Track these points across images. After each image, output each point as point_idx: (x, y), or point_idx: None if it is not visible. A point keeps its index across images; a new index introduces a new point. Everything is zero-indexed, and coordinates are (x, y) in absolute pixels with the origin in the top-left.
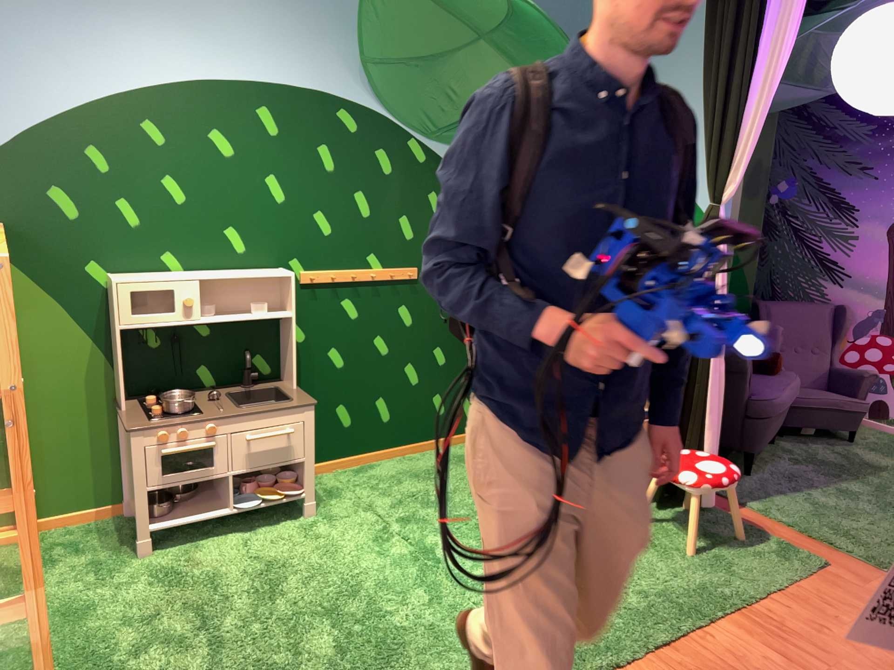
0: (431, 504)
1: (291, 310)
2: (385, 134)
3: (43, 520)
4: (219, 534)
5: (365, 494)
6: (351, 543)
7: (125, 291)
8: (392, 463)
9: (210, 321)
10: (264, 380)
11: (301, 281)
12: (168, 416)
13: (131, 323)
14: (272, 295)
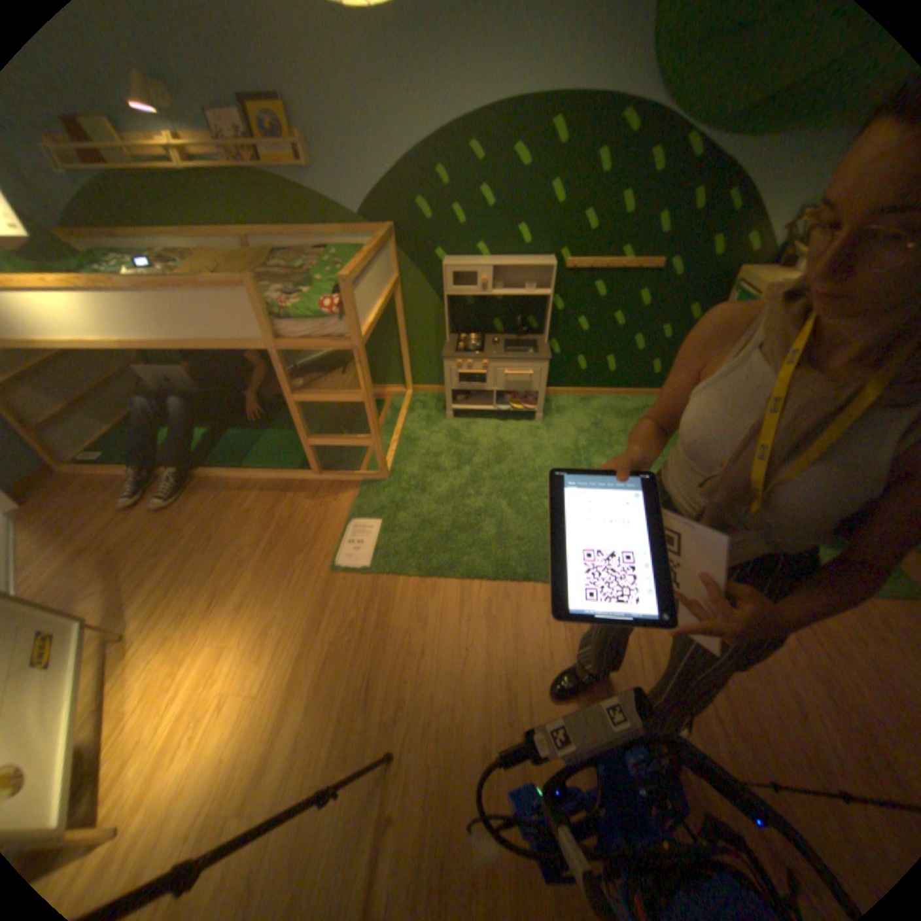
0: (612, 440)
1: (550, 291)
2: (665, 126)
3: (410, 389)
4: (484, 421)
5: (575, 419)
6: (547, 450)
7: (445, 271)
8: (607, 401)
9: (493, 295)
10: (530, 334)
11: (565, 267)
12: (462, 352)
13: (448, 293)
14: (541, 277)
